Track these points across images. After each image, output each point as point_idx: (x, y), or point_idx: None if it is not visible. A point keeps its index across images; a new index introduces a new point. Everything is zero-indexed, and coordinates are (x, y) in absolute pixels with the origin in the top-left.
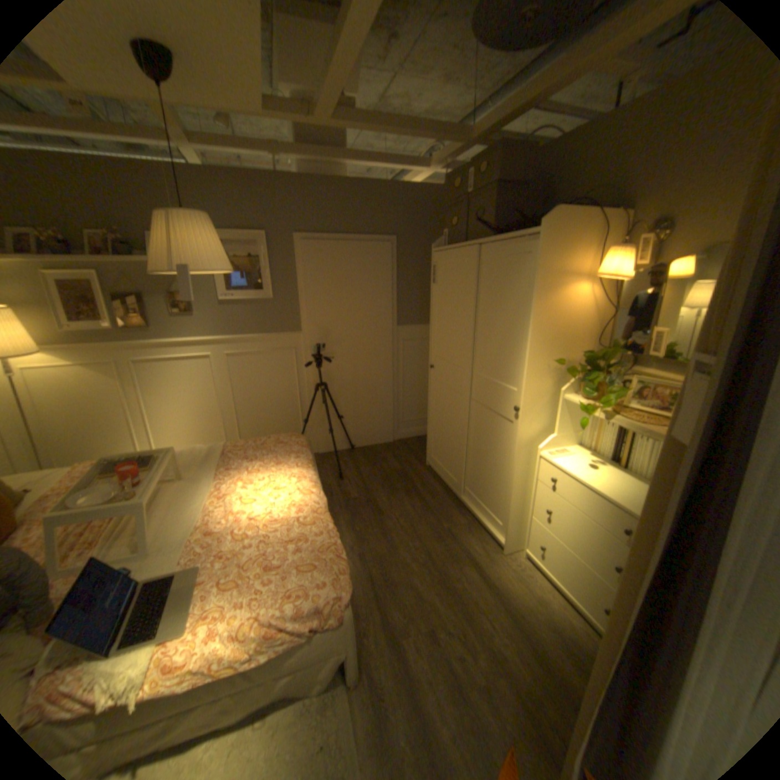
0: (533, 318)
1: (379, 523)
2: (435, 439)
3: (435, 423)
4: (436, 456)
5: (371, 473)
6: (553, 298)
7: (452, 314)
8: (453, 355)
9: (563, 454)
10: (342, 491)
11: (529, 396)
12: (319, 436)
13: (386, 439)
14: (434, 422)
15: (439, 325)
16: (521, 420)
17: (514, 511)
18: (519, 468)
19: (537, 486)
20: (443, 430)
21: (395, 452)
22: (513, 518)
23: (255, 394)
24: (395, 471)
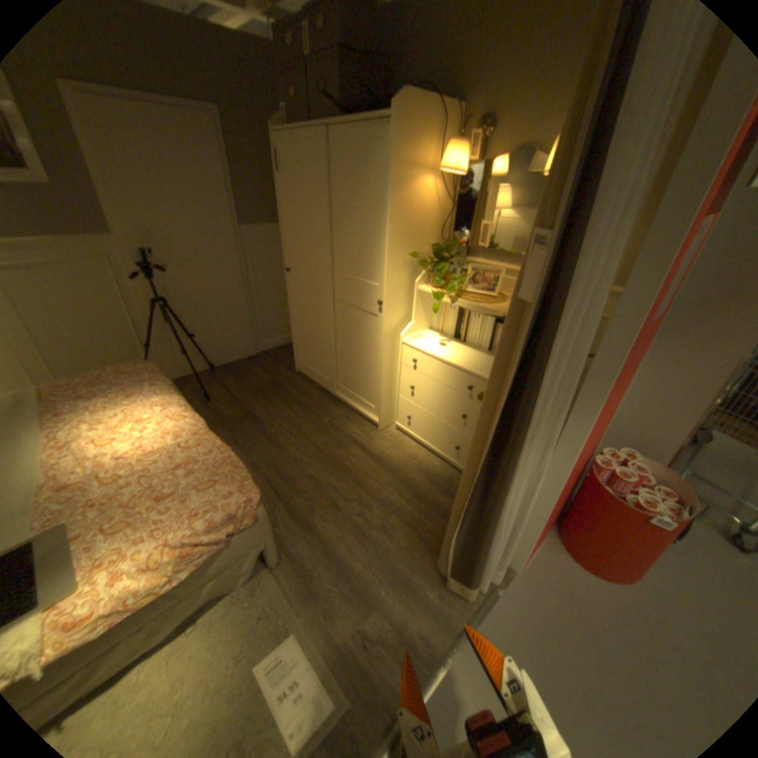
0: (389, 212)
1: (262, 432)
2: (302, 345)
3: (301, 329)
4: (305, 361)
5: (242, 389)
6: (405, 191)
7: (305, 210)
8: (311, 256)
9: (420, 338)
10: (214, 413)
11: (390, 289)
12: (169, 362)
13: (249, 354)
14: (299, 328)
15: (291, 222)
16: (385, 313)
17: (384, 394)
18: (386, 356)
19: (401, 369)
20: (309, 334)
21: (261, 365)
22: (384, 400)
23: (62, 321)
24: (267, 382)
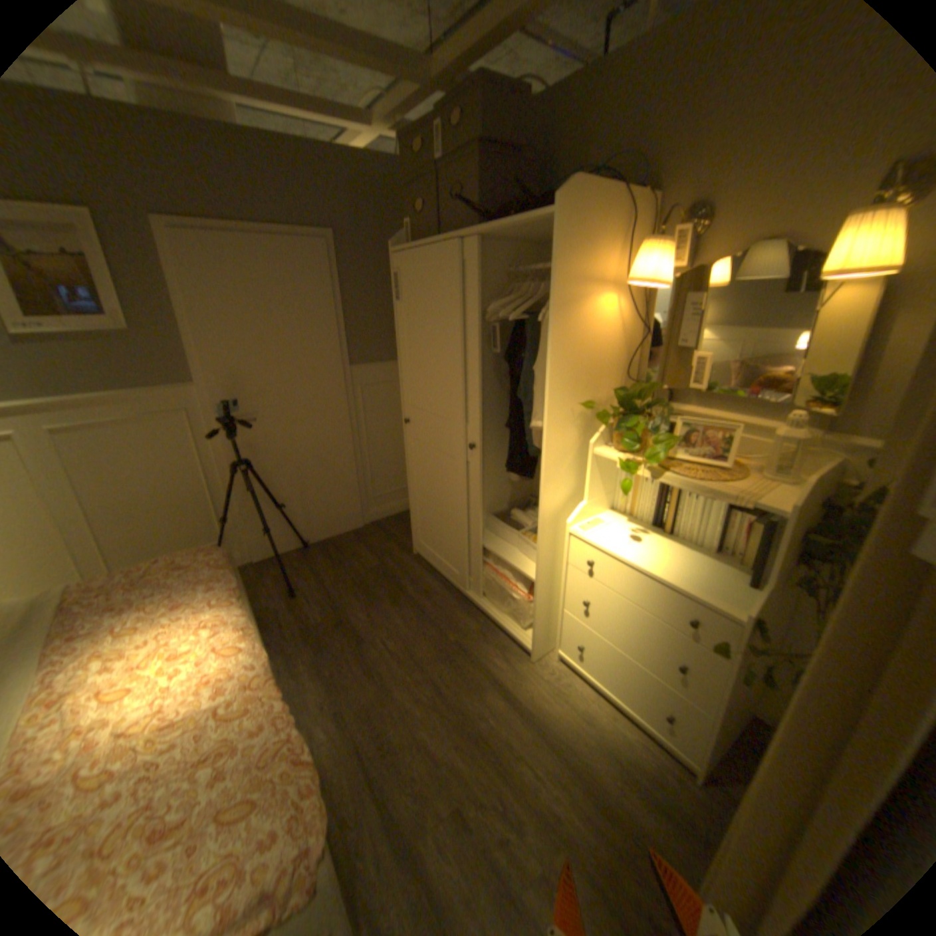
0: (550, 346)
1: (357, 655)
2: (422, 519)
3: (421, 498)
4: (426, 541)
5: (338, 579)
6: (575, 315)
7: (430, 345)
8: (437, 404)
9: (597, 526)
10: (295, 617)
11: (551, 455)
12: (249, 538)
13: (353, 525)
14: (418, 497)
15: (412, 361)
16: (543, 490)
17: (540, 607)
18: (544, 552)
19: (567, 572)
20: (432, 506)
21: (368, 541)
22: (539, 616)
23: (122, 490)
24: (372, 570)
